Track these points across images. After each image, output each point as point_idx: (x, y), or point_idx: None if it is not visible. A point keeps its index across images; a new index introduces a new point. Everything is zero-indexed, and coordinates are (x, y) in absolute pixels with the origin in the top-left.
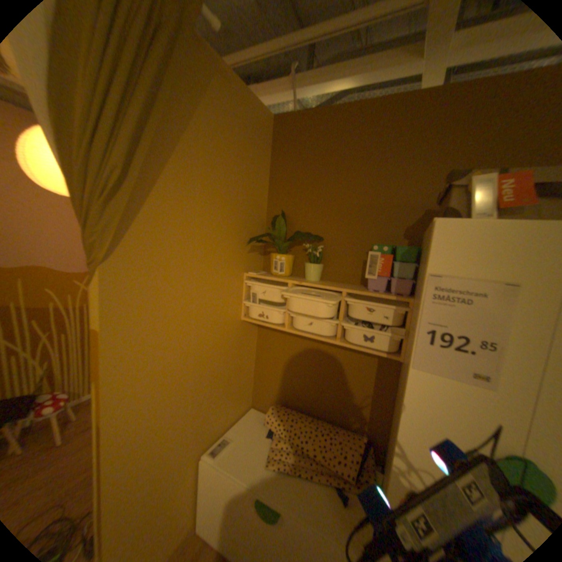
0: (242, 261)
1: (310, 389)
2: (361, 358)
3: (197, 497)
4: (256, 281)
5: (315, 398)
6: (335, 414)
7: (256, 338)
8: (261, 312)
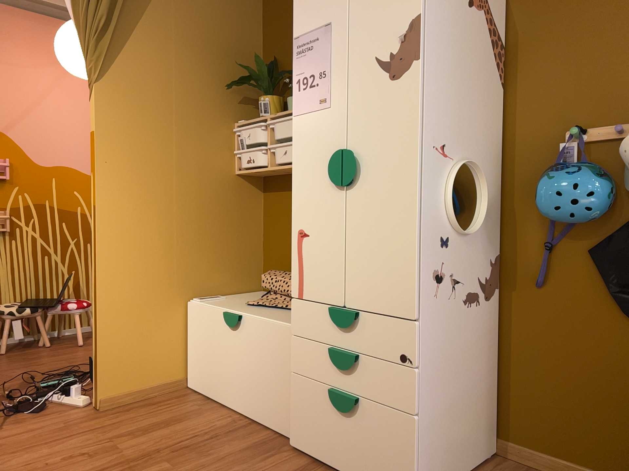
0: (228, 109)
1: None
2: None
3: (185, 345)
4: (241, 126)
5: None
6: None
7: (258, 204)
8: (249, 159)
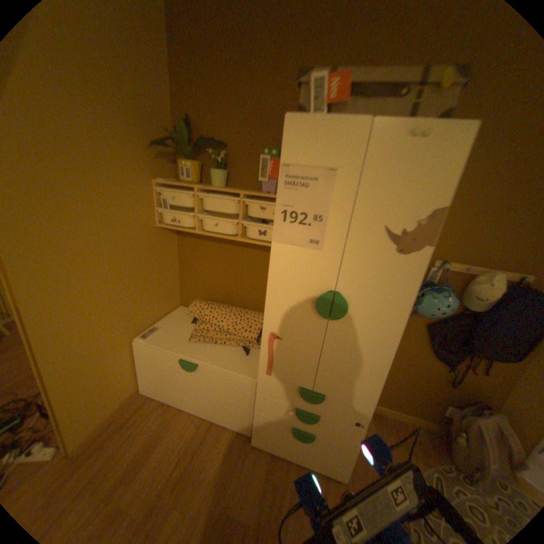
0: (147, 167)
1: (225, 284)
2: (263, 255)
3: (135, 369)
4: (164, 188)
5: (230, 291)
6: (246, 301)
7: (175, 245)
8: (173, 218)
